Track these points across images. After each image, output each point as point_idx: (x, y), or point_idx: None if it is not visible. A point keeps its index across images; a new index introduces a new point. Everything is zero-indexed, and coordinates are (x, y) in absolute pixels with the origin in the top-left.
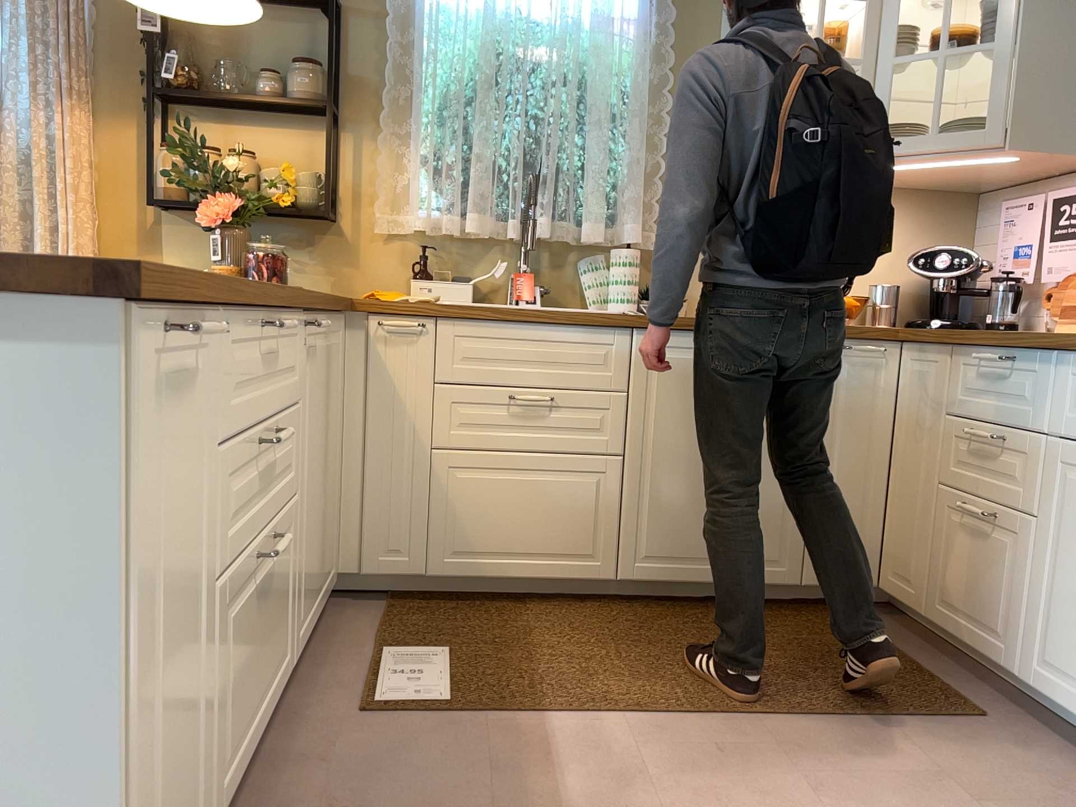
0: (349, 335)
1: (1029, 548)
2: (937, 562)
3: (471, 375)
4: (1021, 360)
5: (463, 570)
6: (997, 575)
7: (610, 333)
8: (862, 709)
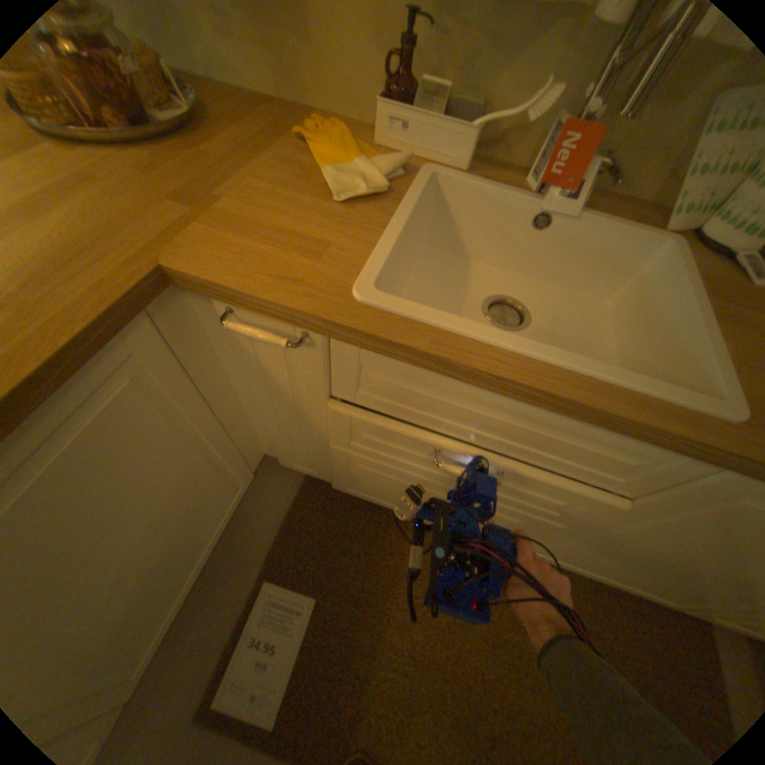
0: (199, 306)
1: None
2: None
3: (389, 410)
4: None
5: (364, 496)
6: None
7: (681, 457)
8: None
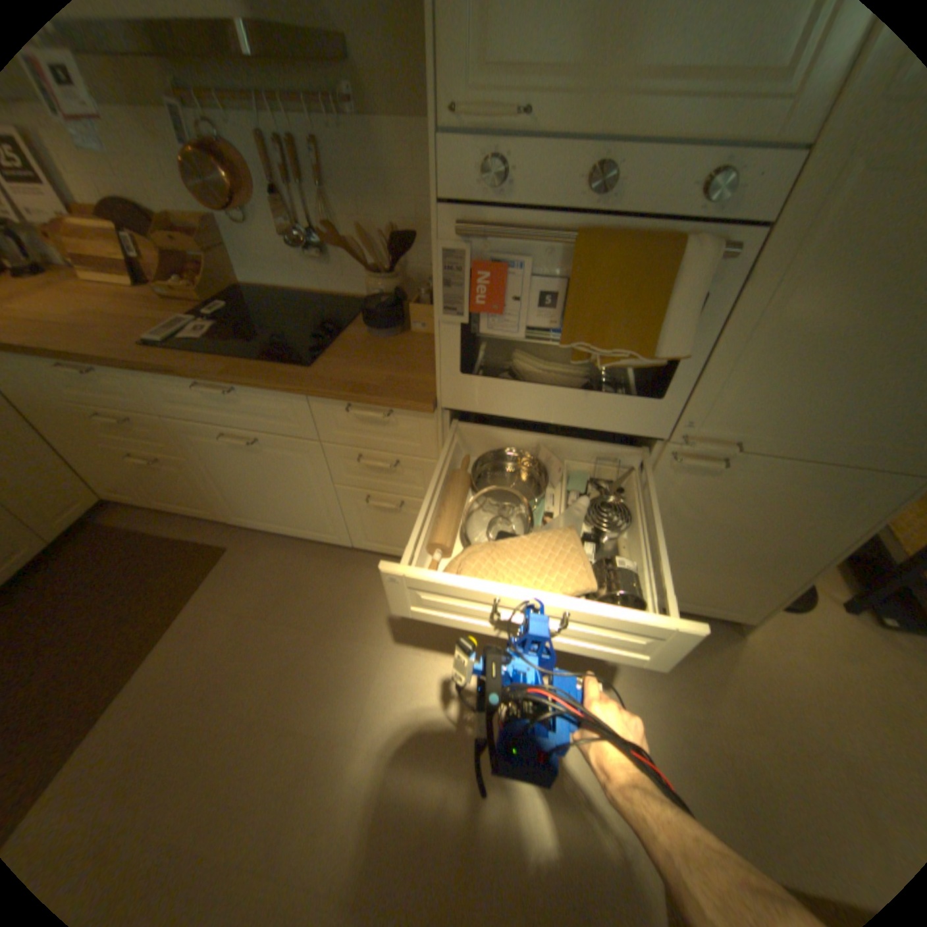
0: None
1: (189, 472)
2: (131, 484)
3: None
4: (96, 370)
5: None
6: (178, 486)
7: None
8: (170, 610)
